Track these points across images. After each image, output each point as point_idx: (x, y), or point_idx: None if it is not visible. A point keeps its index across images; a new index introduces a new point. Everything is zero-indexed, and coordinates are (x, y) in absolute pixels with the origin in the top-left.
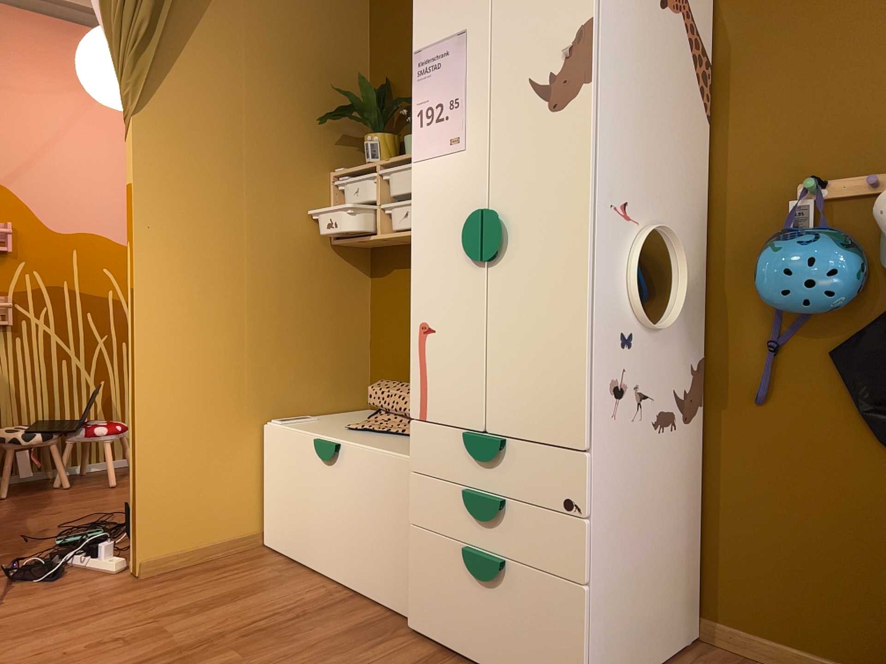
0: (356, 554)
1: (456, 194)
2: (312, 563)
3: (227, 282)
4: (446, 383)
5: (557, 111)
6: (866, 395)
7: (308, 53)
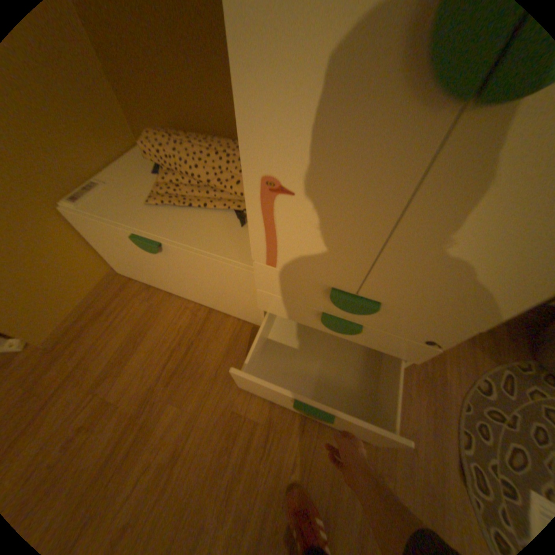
0: (205, 296)
1: None
2: (168, 290)
3: None
4: (308, 249)
5: None
6: None
7: None
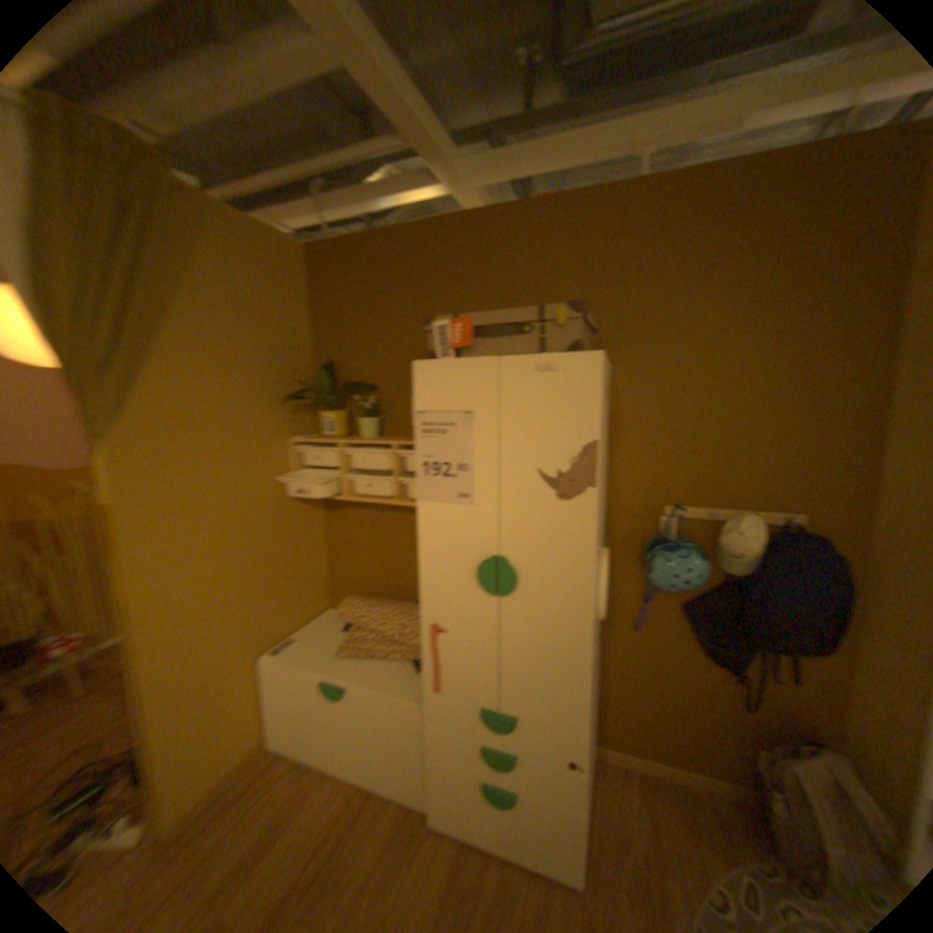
0: (366, 767)
1: (464, 537)
2: (321, 769)
3: (210, 562)
4: (458, 672)
5: (562, 500)
6: (702, 634)
7: (259, 340)
